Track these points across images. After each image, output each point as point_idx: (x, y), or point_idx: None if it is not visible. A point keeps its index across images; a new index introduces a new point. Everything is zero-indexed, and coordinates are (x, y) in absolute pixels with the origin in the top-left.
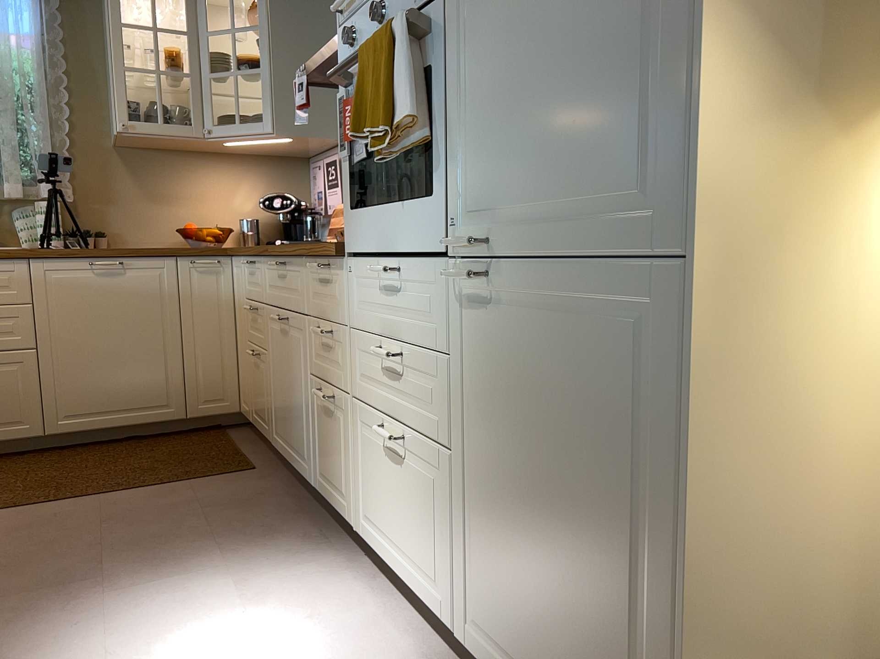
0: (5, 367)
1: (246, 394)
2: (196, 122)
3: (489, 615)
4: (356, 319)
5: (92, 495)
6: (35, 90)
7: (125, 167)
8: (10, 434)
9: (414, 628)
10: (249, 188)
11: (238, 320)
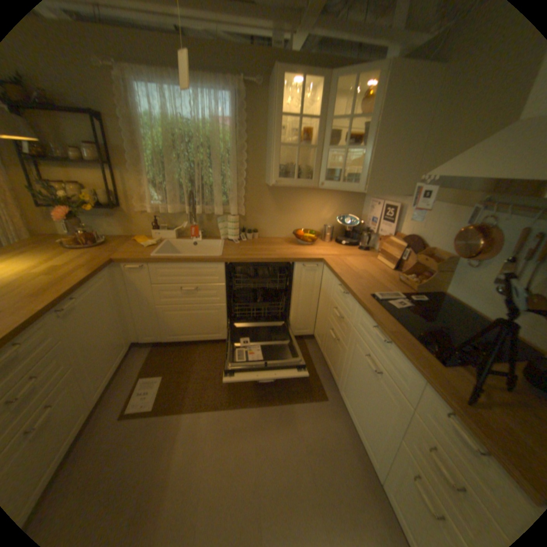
0: (212, 311)
1: (320, 336)
2: (313, 175)
3: None
4: None
5: (249, 406)
6: (230, 153)
7: (270, 195)
8: (213, 338)
9: None
10: (330, 207)
11: (322, 298)
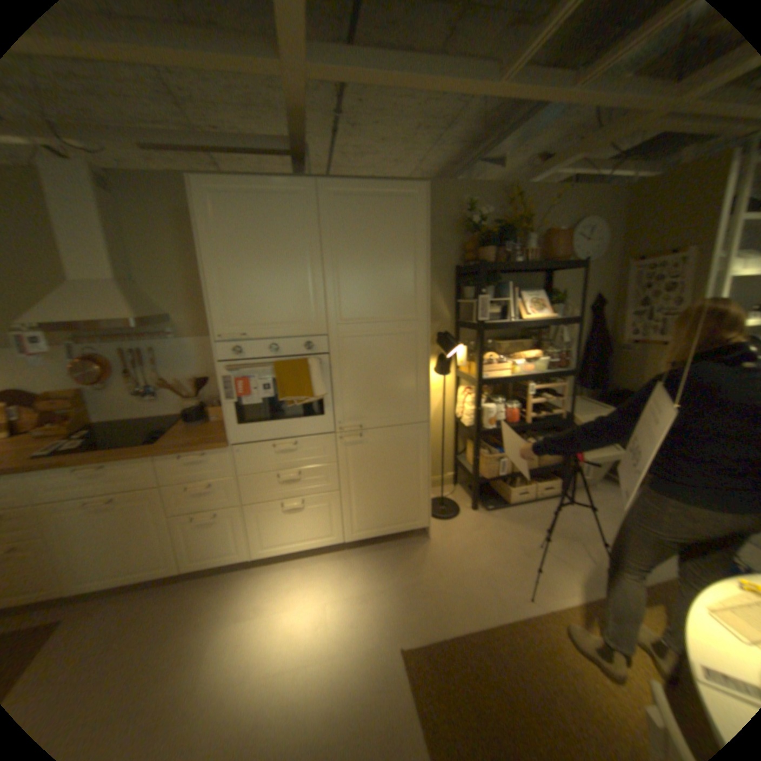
0: None
1: None
2: None
3: (361, 524)
4: (245, 471)
5: None
6: None
7: None
8: None
9: (309, 561)
10: None
11: None
